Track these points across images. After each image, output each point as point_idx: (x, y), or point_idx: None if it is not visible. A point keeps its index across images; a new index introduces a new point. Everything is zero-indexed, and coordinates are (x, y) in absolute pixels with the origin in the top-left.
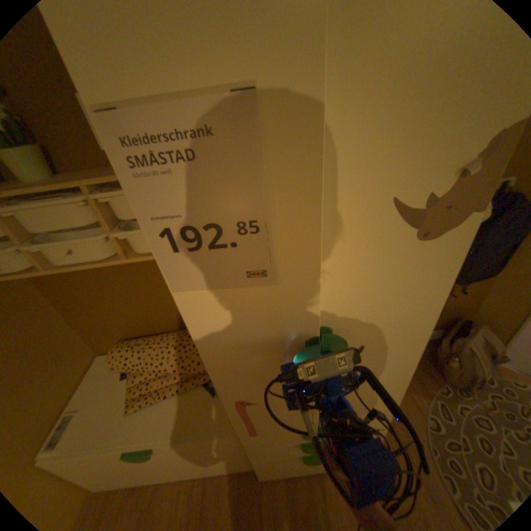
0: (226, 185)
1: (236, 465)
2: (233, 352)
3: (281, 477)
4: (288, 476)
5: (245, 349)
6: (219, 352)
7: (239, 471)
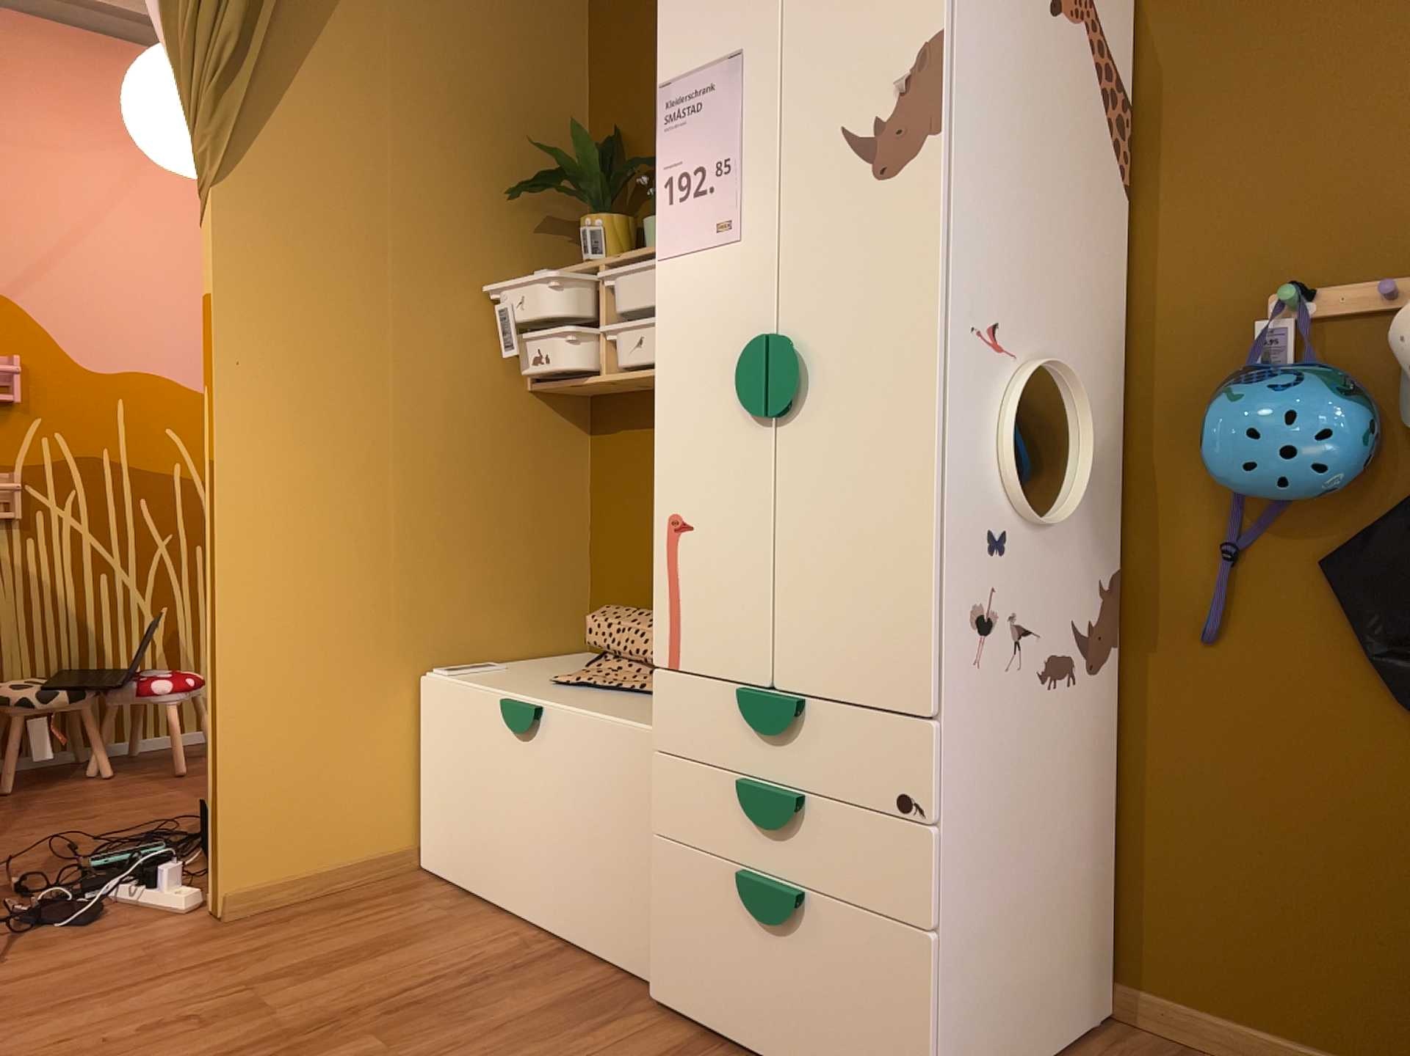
0: (713, 132)
1: (632, 911)
2: (683, 380)
3: (692, 1009)
4: (708, 1017)
5: (696, 374)
6: (671, 377)
7: (632, 962)
